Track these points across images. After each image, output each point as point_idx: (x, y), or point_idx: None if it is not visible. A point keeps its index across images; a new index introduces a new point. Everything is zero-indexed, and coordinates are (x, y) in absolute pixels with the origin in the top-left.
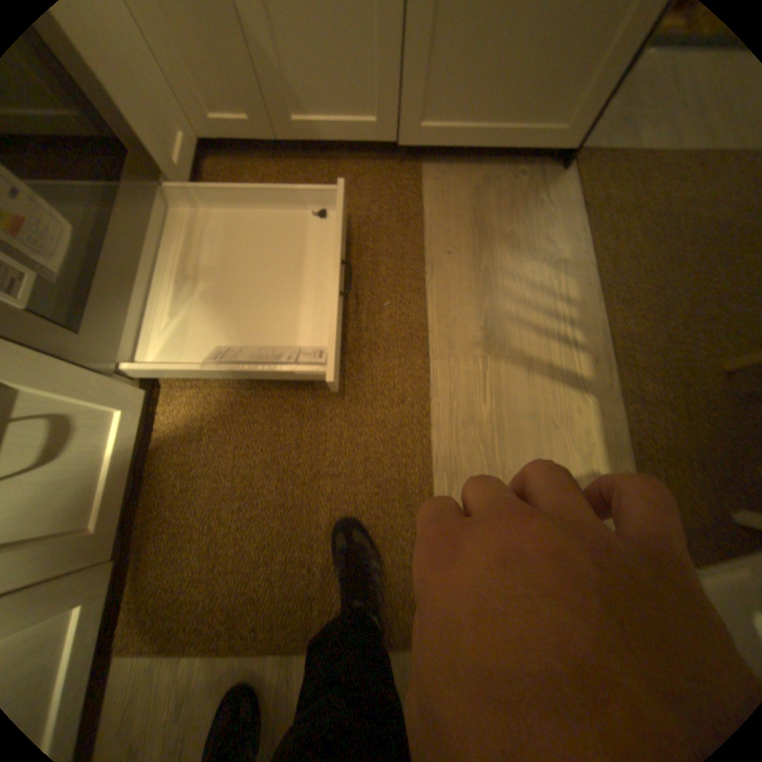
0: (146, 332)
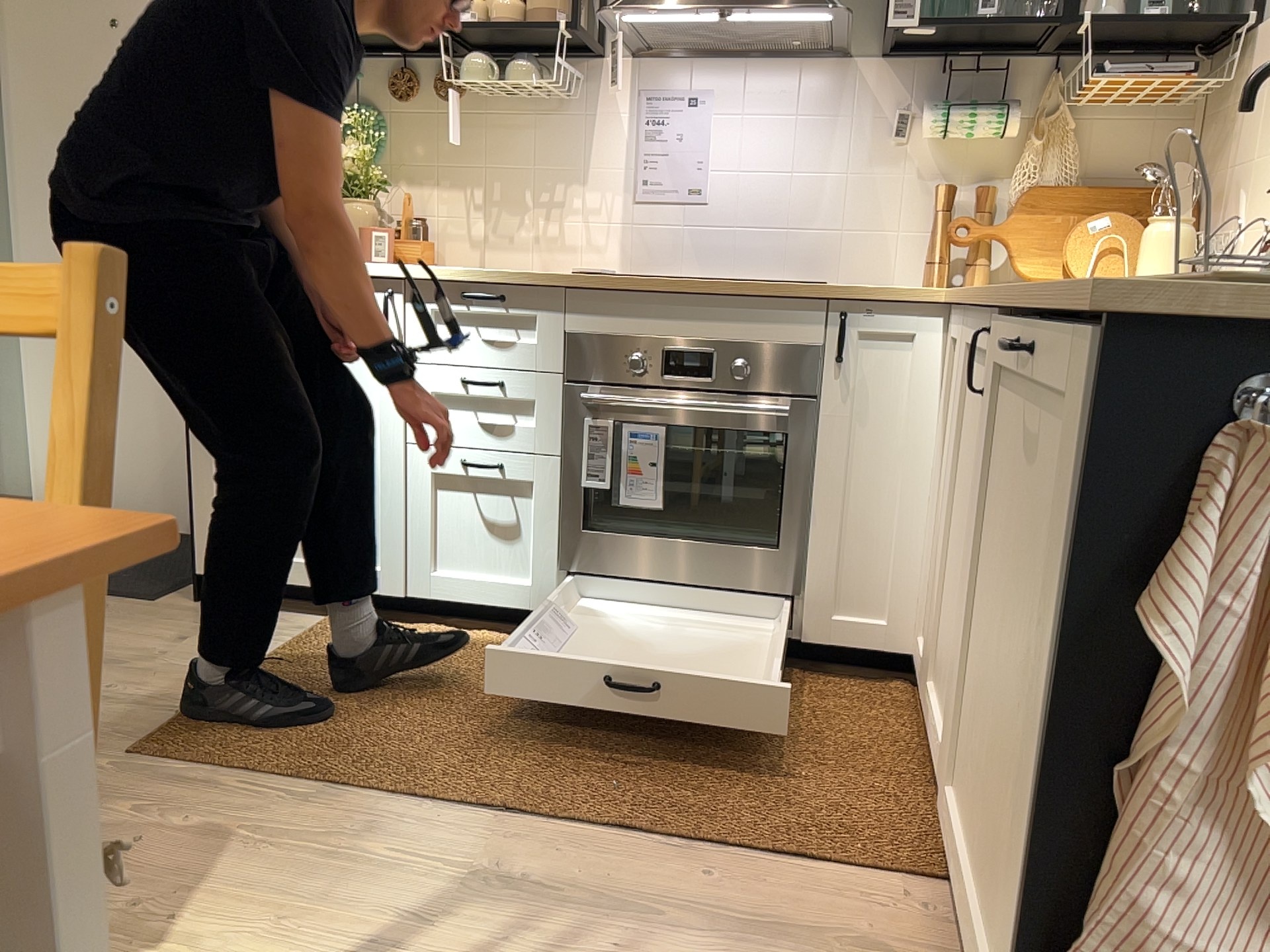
0: (616, 603)
